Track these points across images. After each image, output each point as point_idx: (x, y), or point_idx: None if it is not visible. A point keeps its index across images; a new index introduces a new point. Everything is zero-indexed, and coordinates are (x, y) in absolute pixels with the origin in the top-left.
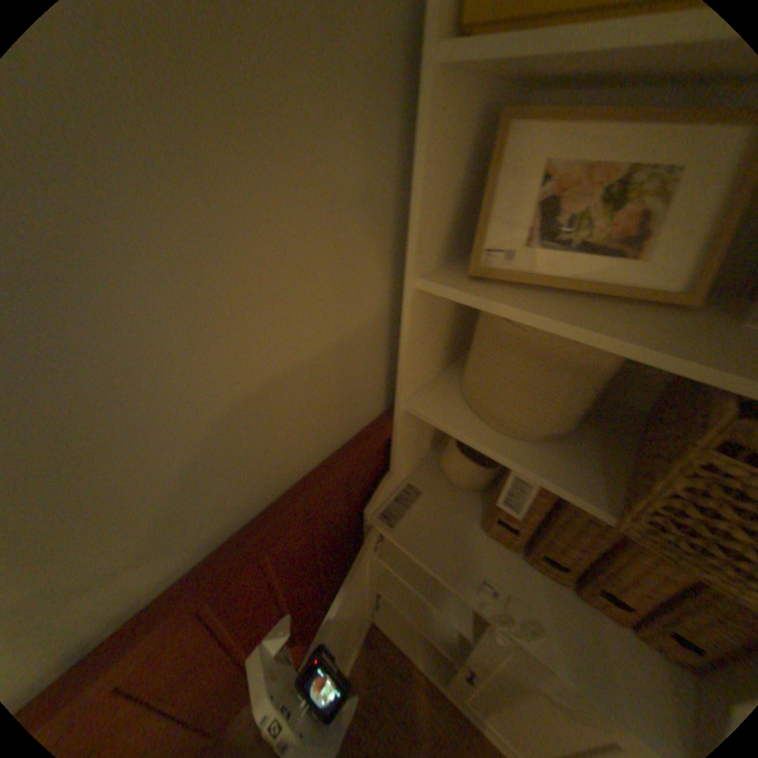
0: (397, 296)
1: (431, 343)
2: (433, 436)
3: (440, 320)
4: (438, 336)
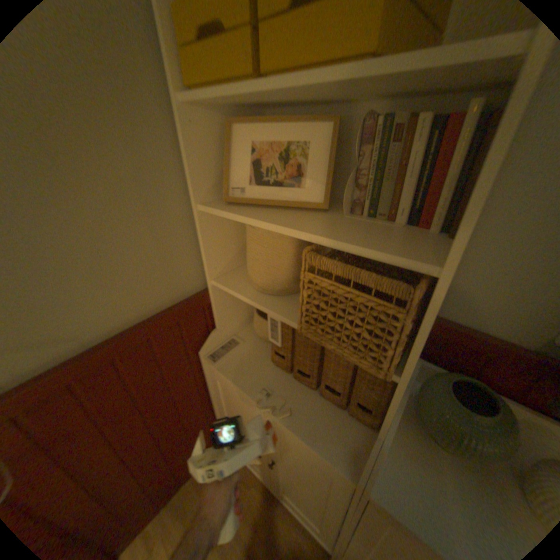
0: (193, 216)
1: (220, 243)
2: (248, 308)
3: (224, 230)
4: (226, 240)
